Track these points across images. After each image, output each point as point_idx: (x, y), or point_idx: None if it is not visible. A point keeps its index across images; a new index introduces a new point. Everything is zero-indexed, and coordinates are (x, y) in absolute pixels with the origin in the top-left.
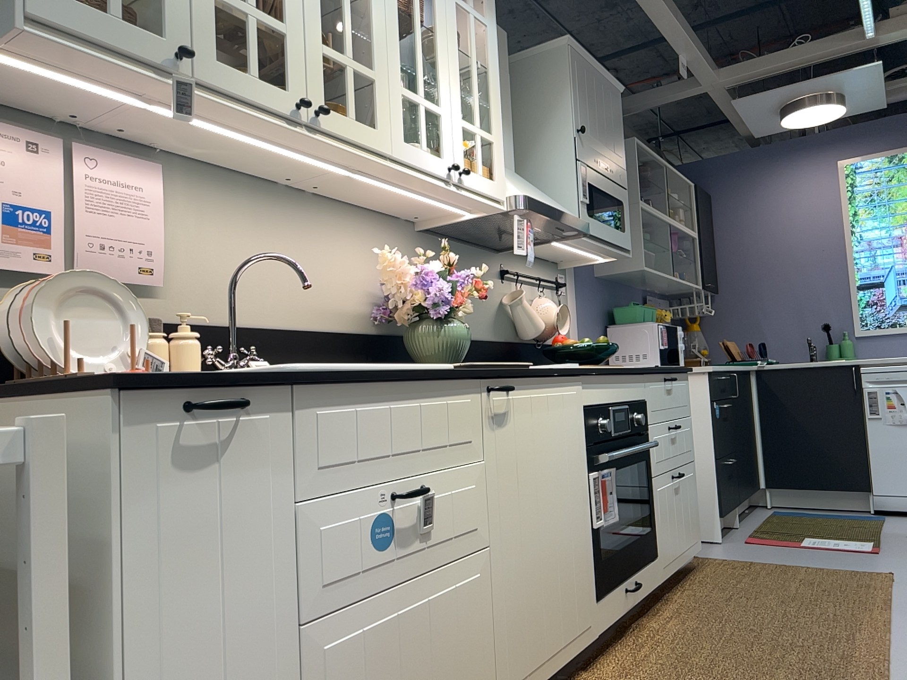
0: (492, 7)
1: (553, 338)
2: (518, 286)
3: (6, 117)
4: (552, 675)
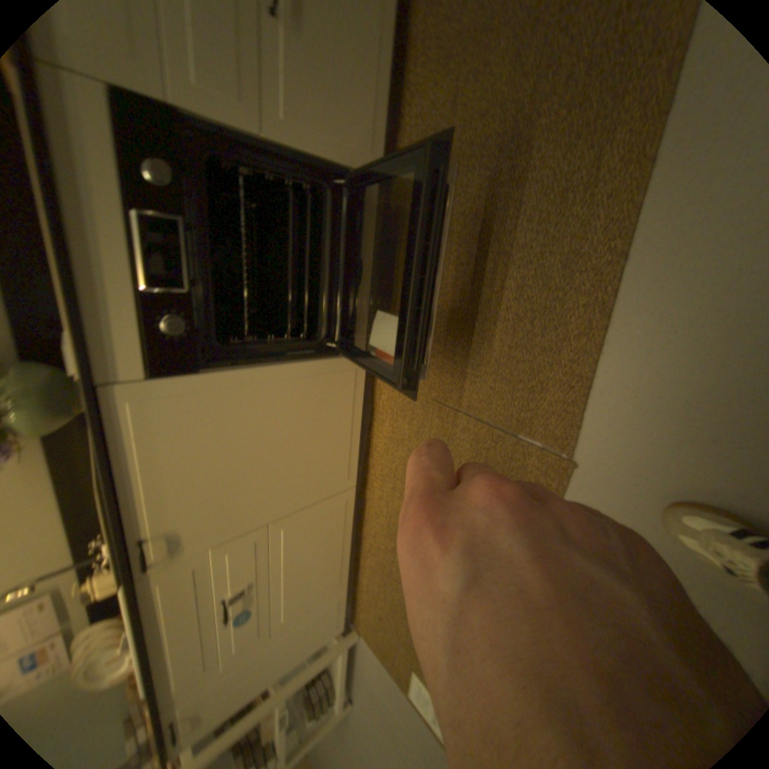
0: None
1: None
2: None
3: None
4: (362, 427)
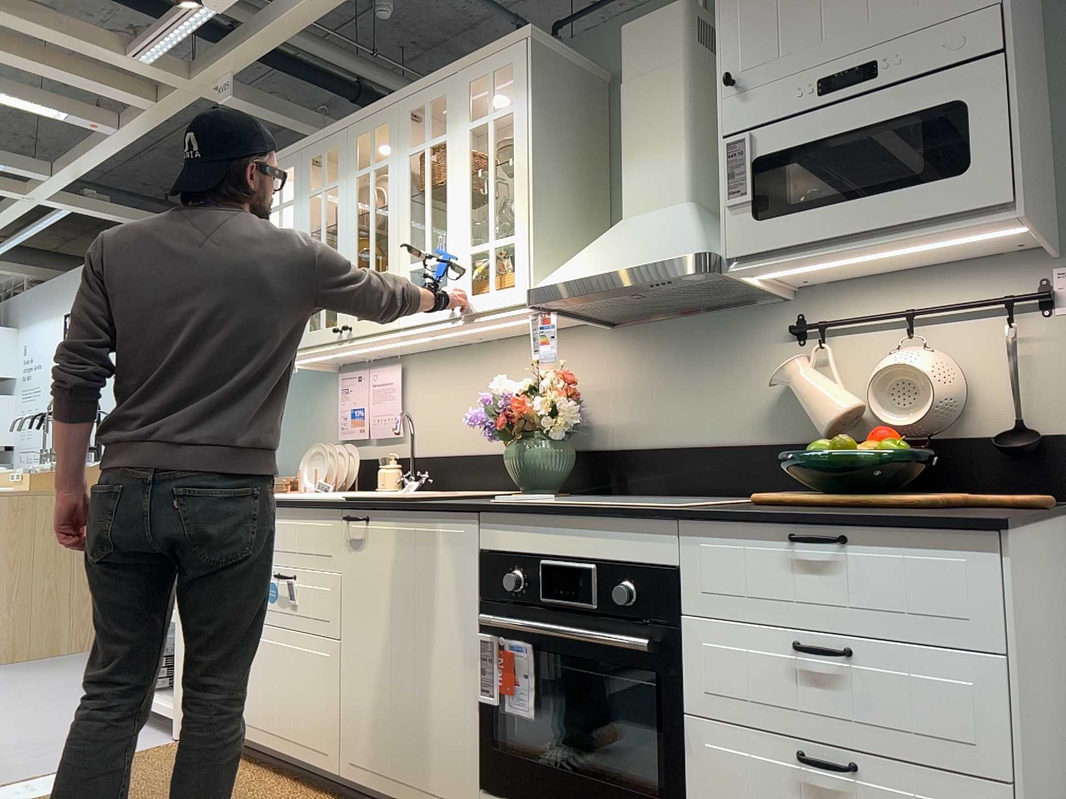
0: (521, 81)
1: (922, 429)
2: (828, 344)
3: (356, 366)
4: None
